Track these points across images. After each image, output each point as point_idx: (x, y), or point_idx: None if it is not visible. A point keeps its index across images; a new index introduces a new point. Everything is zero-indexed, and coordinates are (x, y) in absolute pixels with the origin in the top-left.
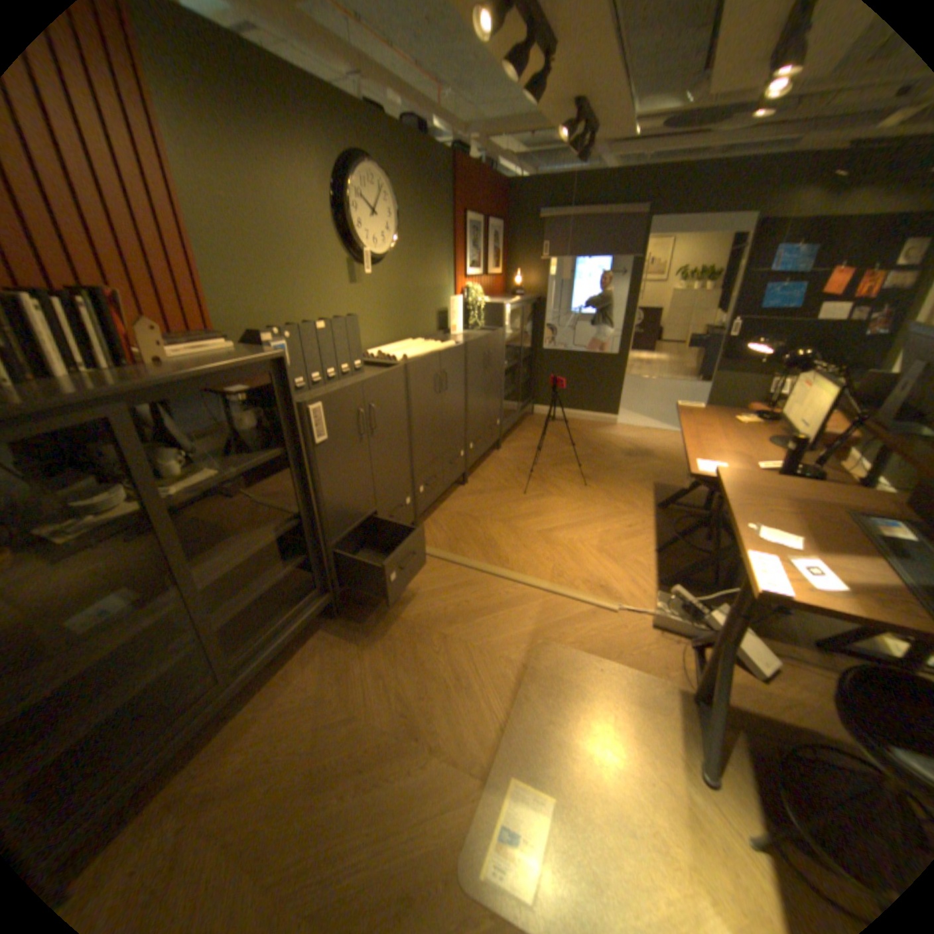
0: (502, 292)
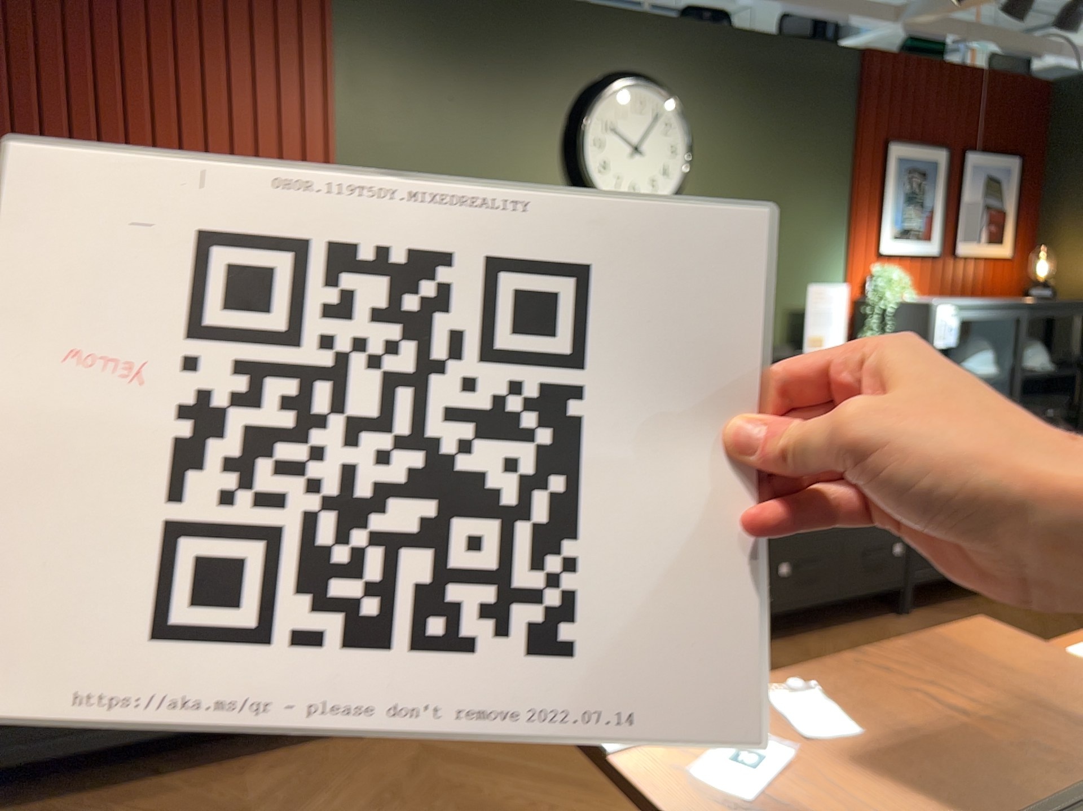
0: (1016, 293)
